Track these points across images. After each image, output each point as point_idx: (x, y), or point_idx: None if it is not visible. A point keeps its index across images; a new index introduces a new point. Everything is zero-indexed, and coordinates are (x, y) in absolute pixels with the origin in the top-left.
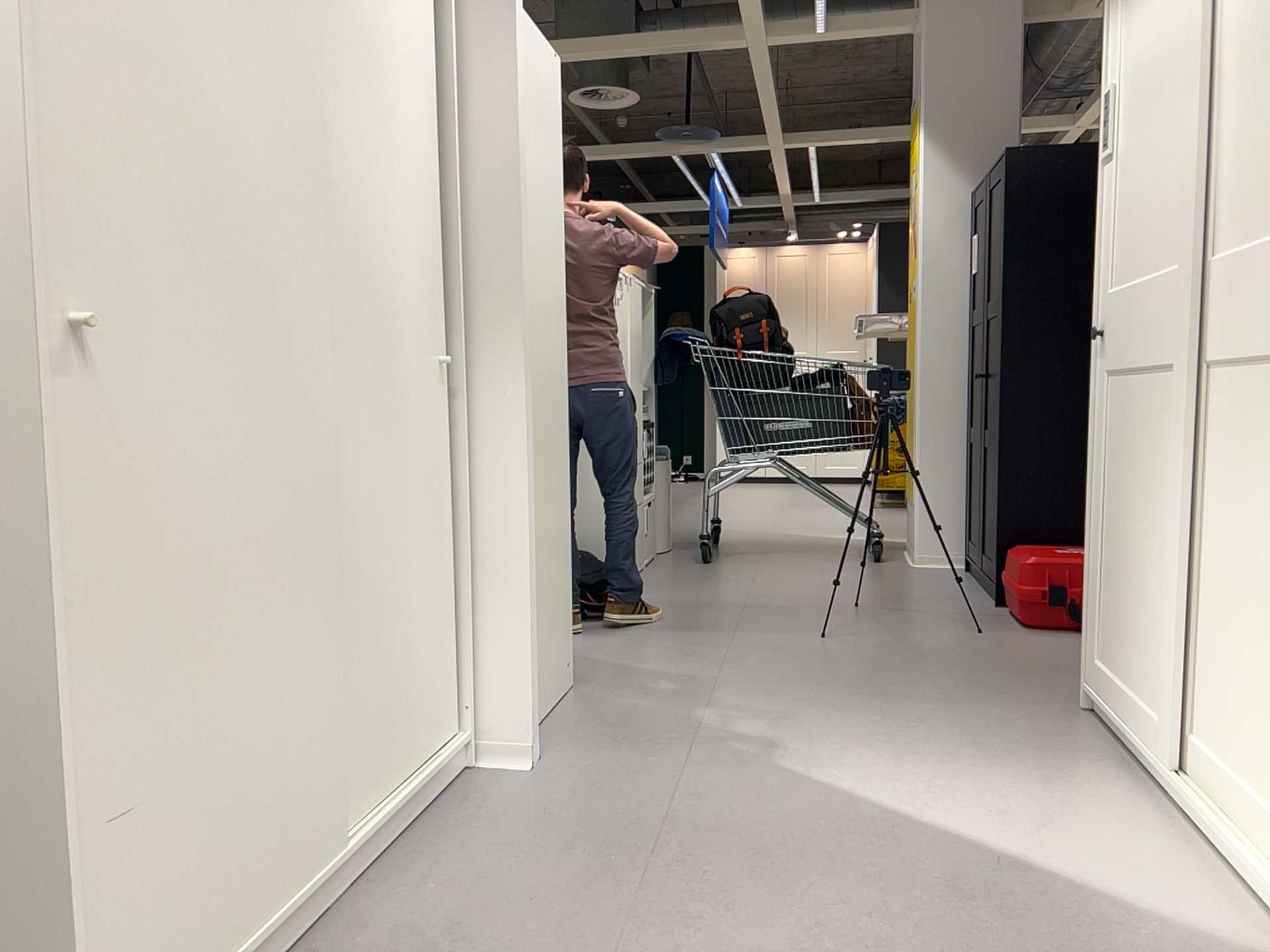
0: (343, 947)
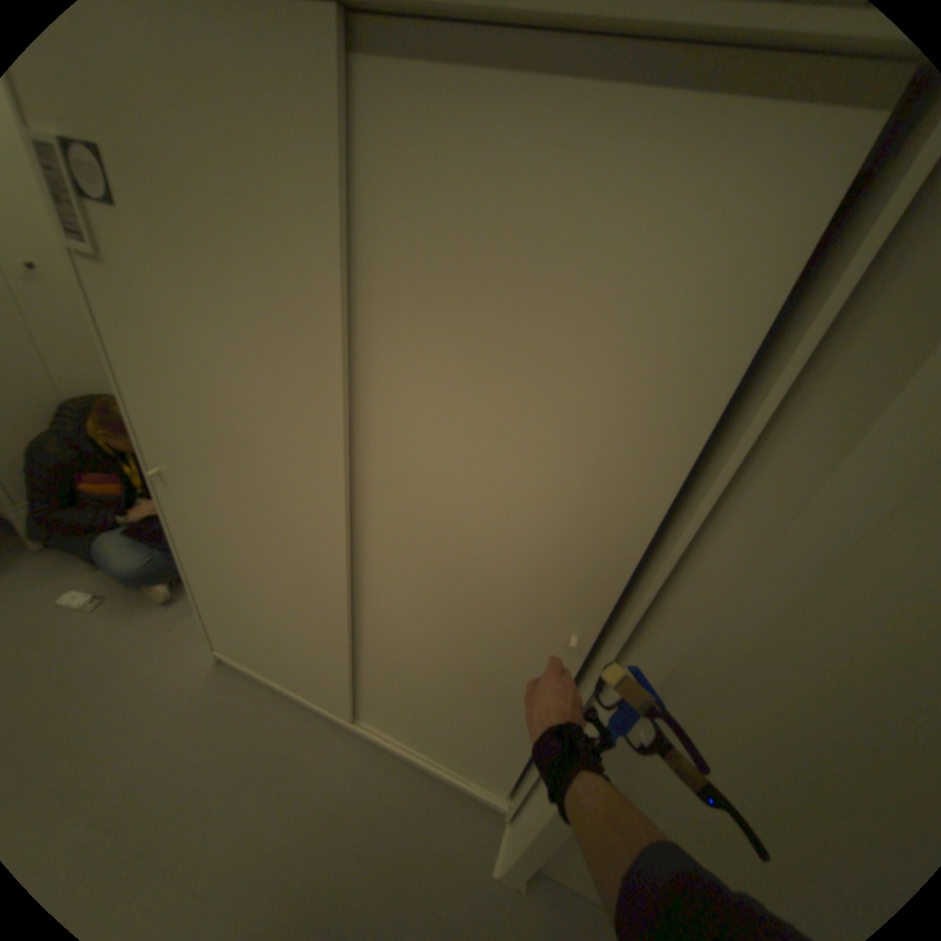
0: (285, 726)
